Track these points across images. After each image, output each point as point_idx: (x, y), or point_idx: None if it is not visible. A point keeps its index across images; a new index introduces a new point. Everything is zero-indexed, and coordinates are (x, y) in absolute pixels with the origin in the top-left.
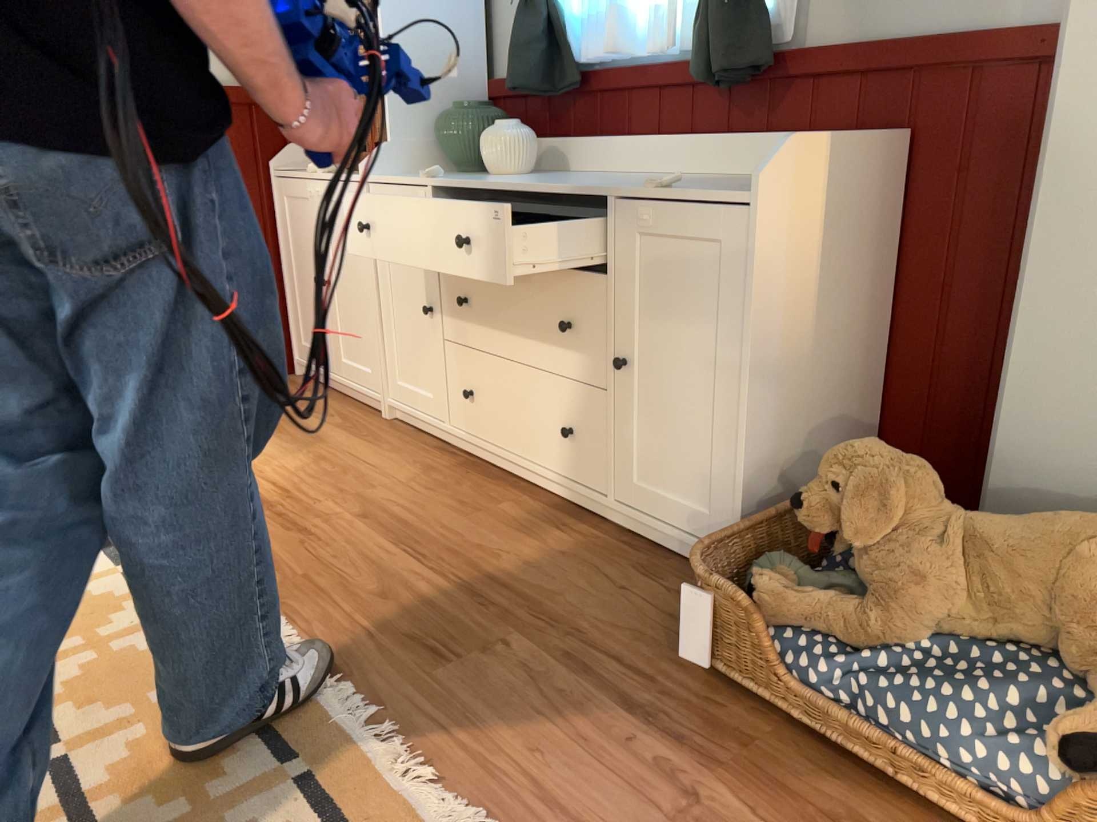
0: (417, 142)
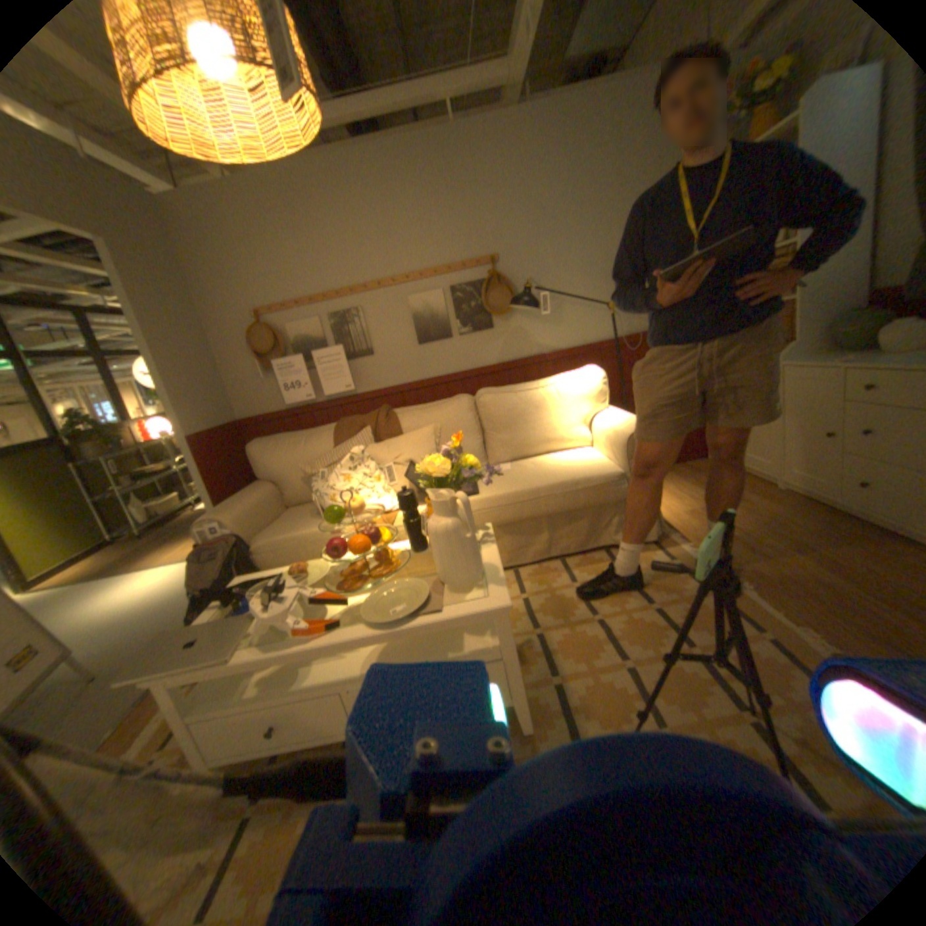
0: (816, 335)
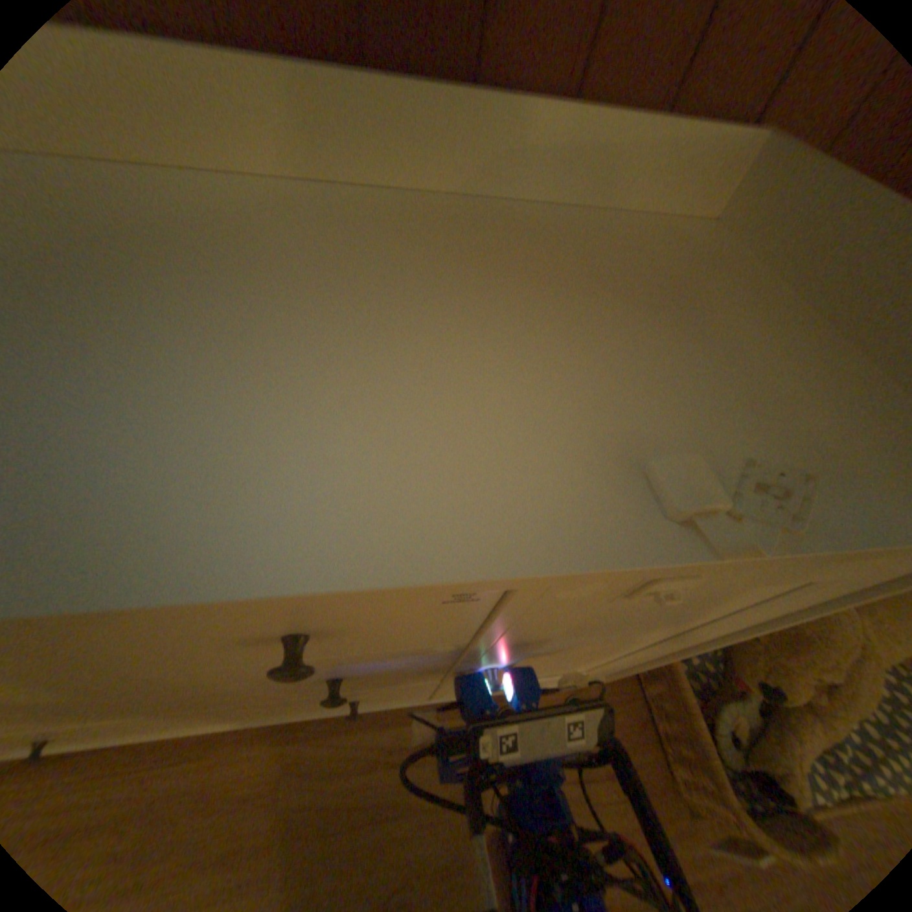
0: None
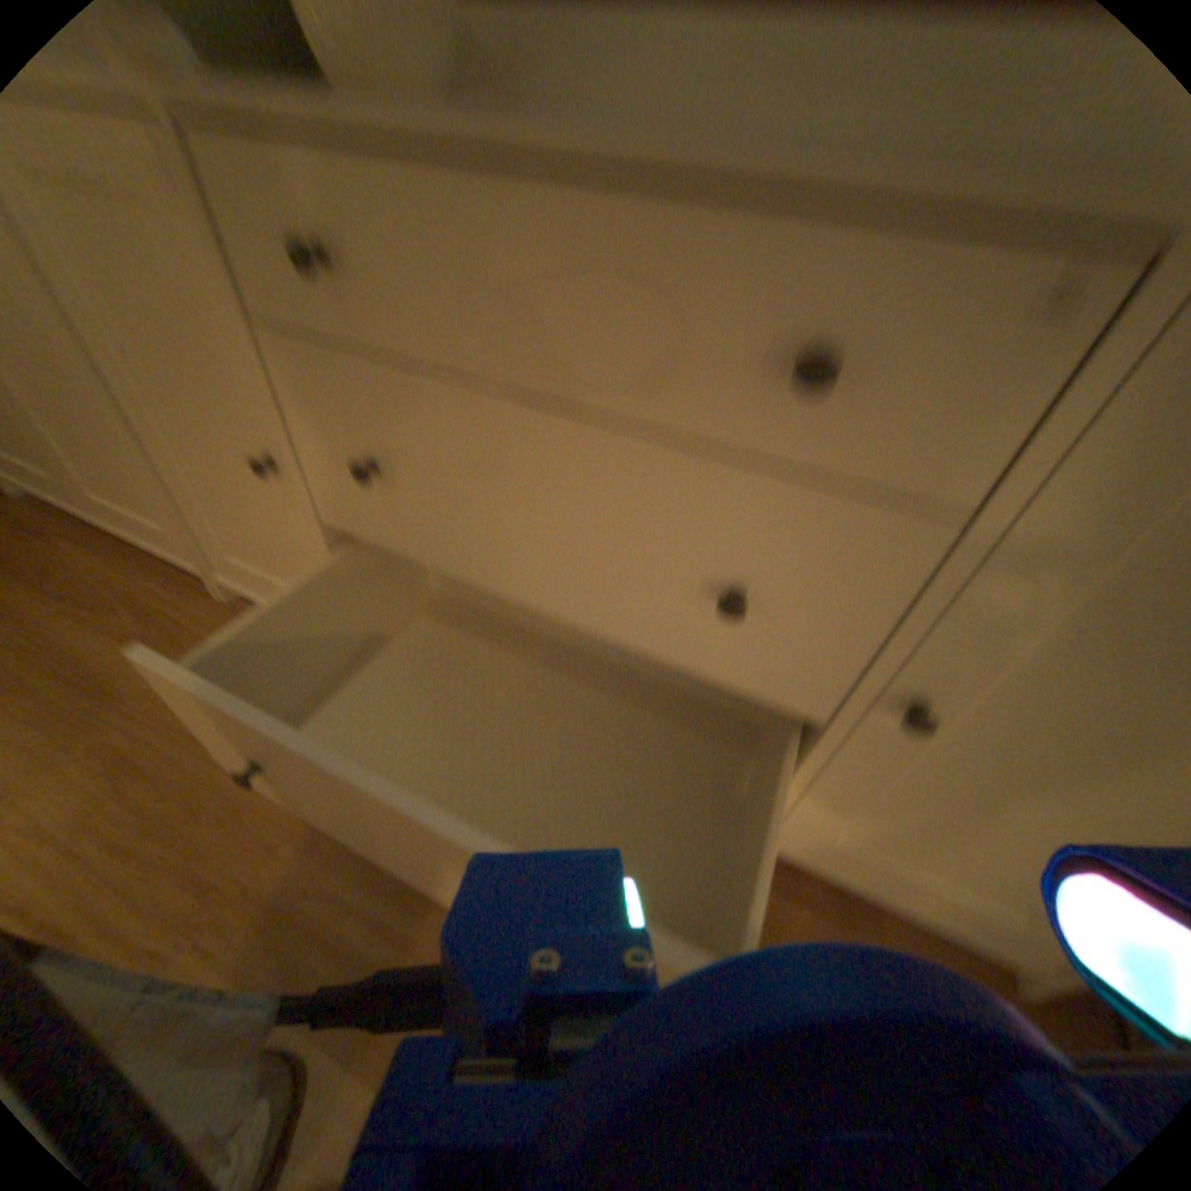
0: None
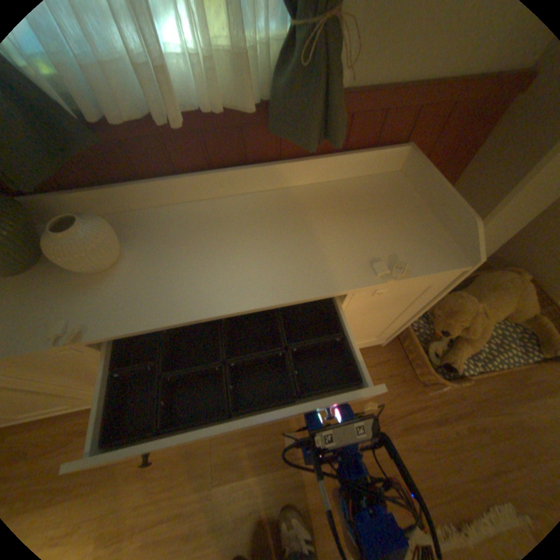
0: None
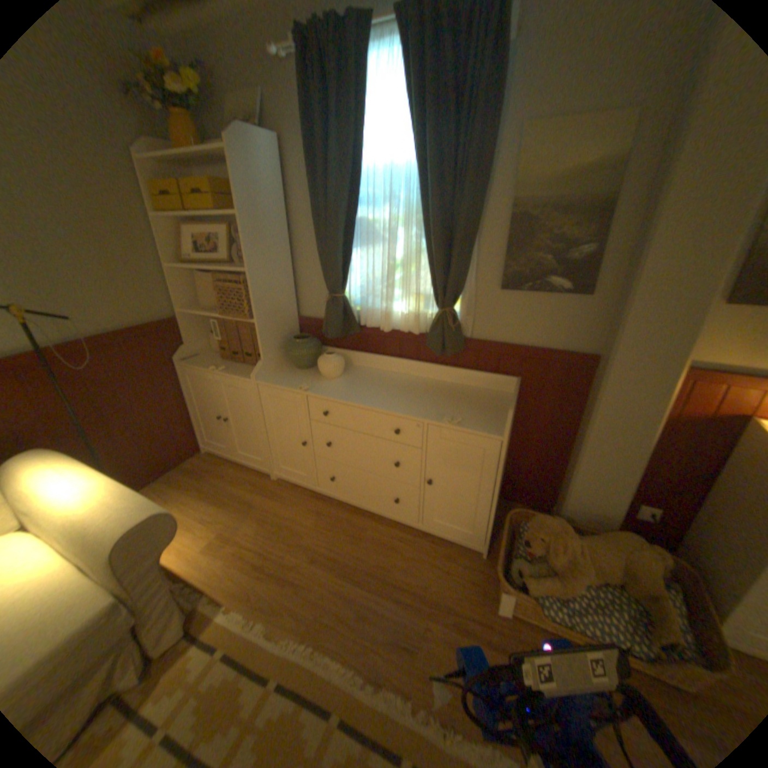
0: (274, 354)
